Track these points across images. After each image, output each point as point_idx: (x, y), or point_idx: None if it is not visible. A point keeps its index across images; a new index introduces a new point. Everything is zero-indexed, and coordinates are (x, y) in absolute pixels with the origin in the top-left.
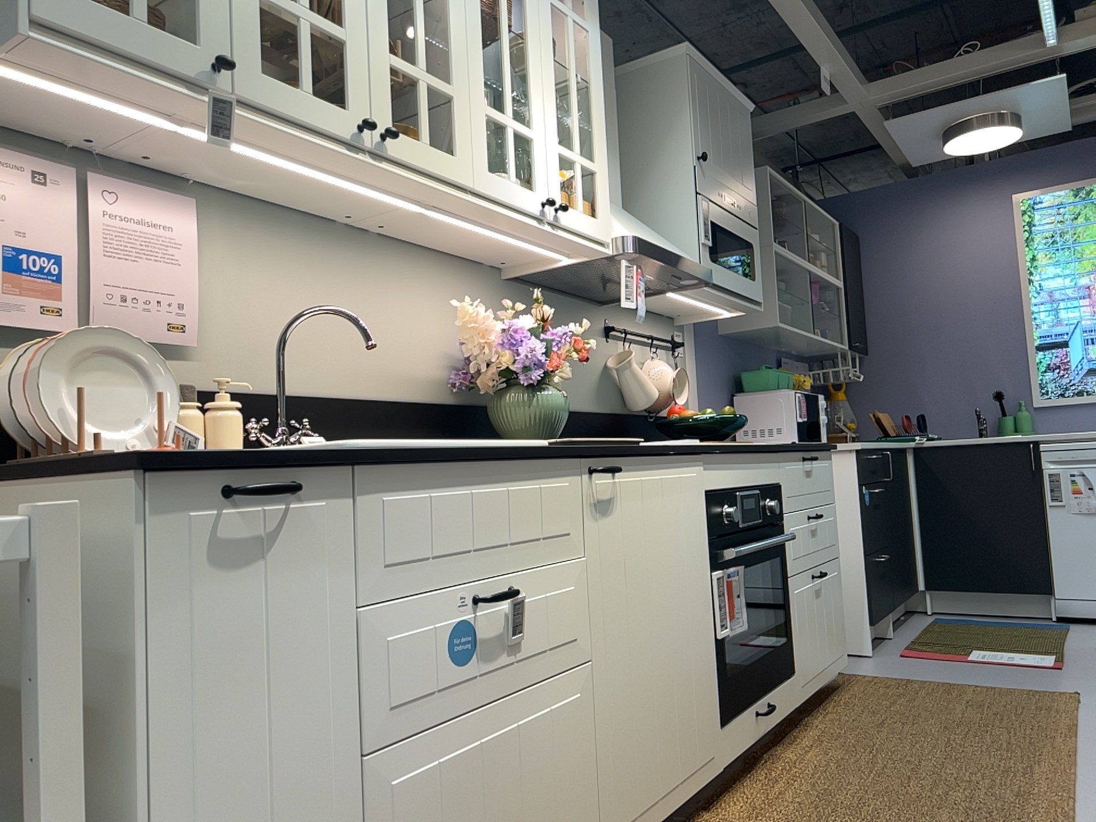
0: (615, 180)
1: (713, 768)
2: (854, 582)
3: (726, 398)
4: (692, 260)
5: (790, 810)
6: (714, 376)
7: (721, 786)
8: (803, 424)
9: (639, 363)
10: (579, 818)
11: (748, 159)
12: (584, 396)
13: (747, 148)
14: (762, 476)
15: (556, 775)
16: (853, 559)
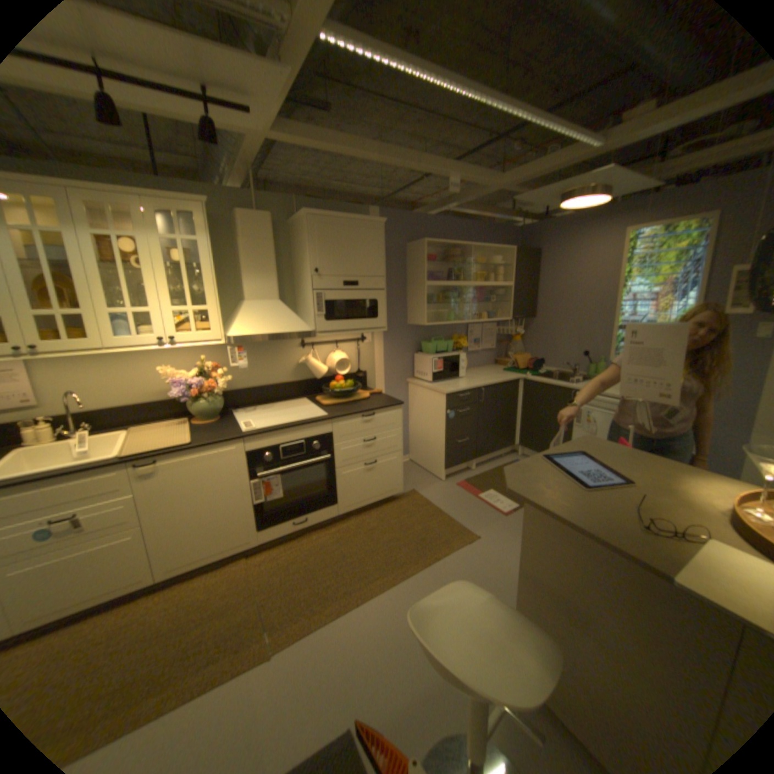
0: (269, 288)
1: (247, 546)
2: (440, 450)
3: (407, 355)
4: (296, 330)
5: (270, 568)
6: (398, 346)
7: (273, 545)
8: (436, 373)
9: (314, 360)
10: (135, 571)
11: (375, 253)
12: (282, 377)
13: (374, 246)
14: (309, 434)
15: (116, 562)
16: (440, 440)
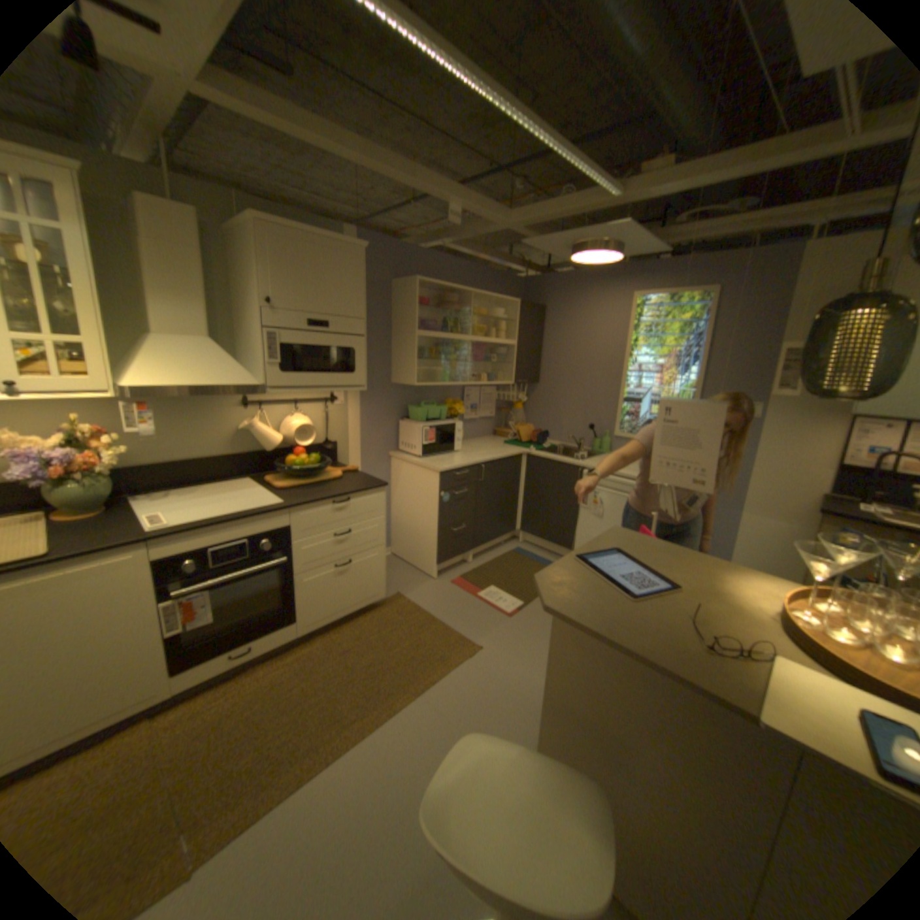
0: (194, 319)
1: (153, 701)
2: (432, 541)
3: (391, 422)
4: (238, 382)
5: (192, 728)
6: (380, 411)
7: (197, 692)
8: (428, 446)
9: (264, 425)
10: None
11: (353, 287)
12: (213, 448)
13: (353, 277)
14: (256, 529)
15: None
16: (433, 529)
